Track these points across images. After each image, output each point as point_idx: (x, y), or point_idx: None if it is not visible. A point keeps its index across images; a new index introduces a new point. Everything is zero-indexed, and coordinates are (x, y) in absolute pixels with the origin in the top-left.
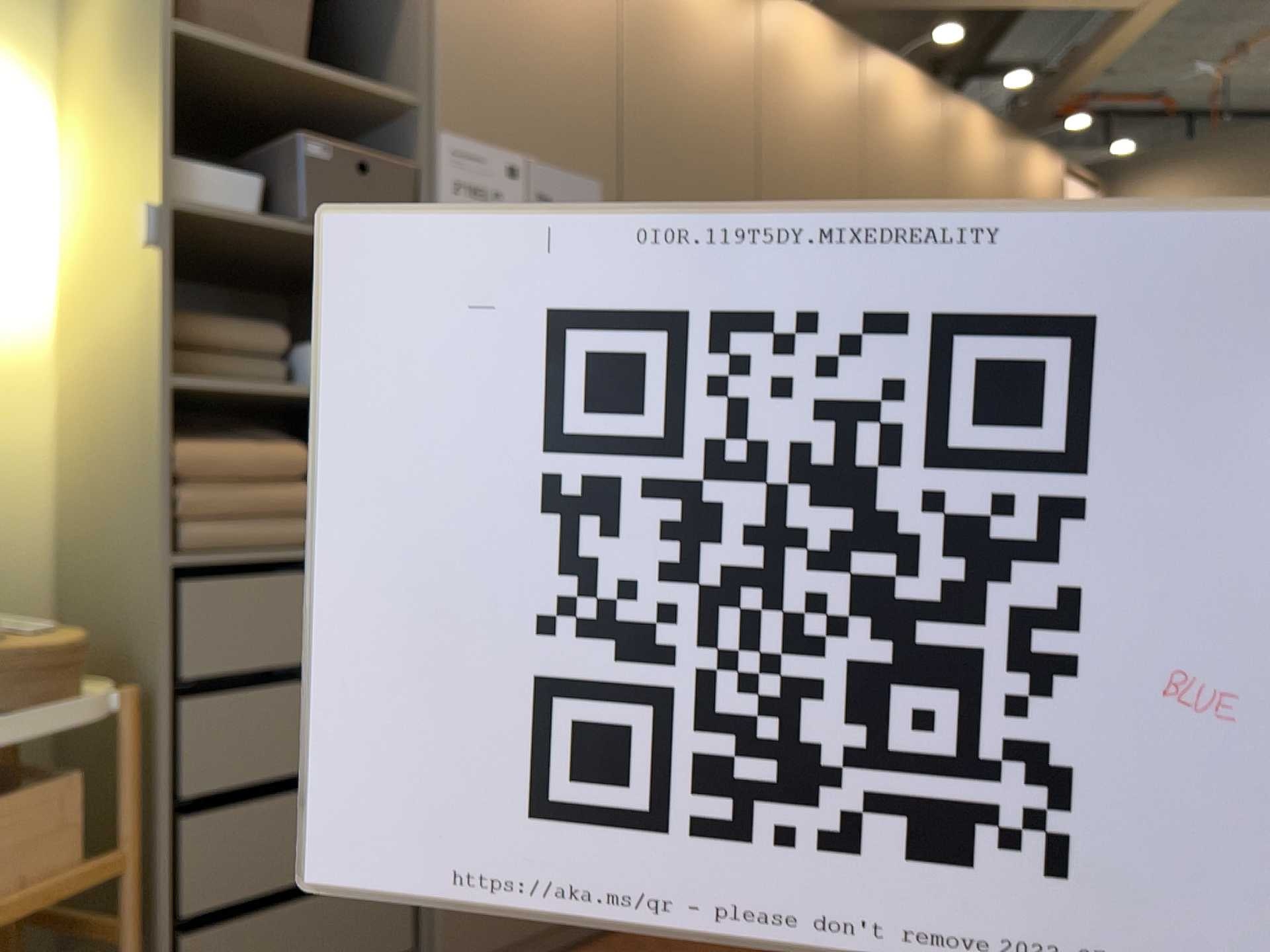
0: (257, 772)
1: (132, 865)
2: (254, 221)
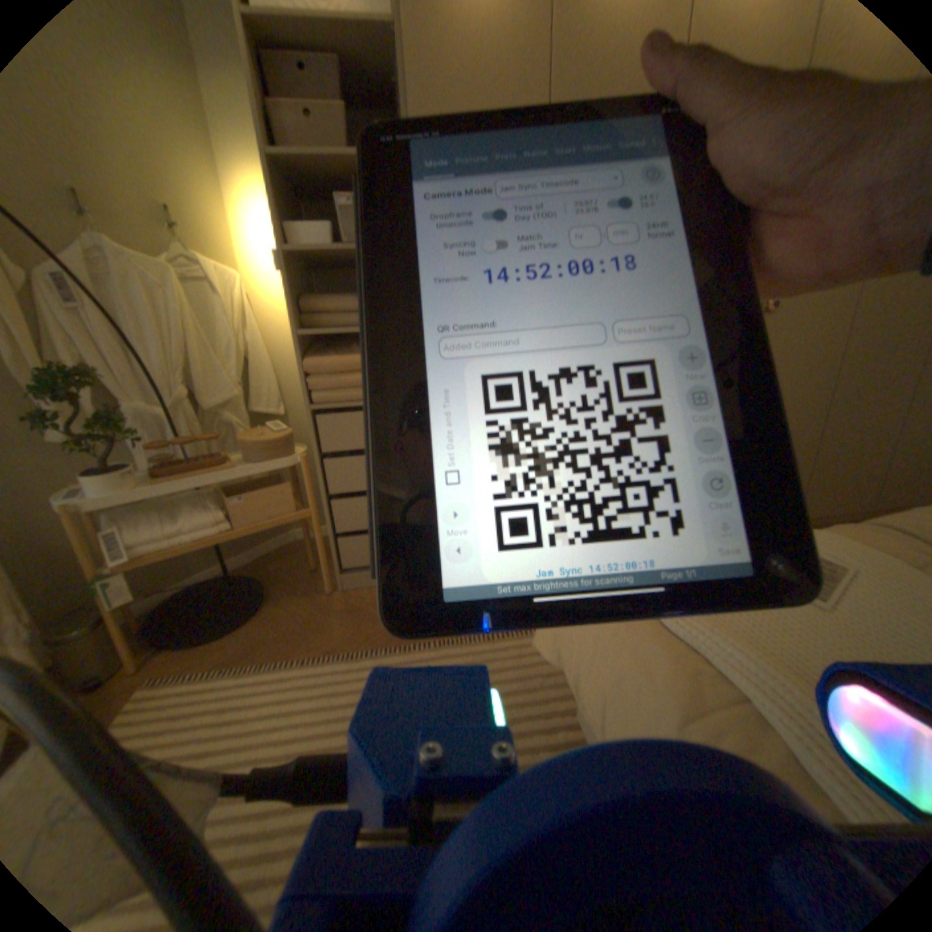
0: (358, 485)
1: (316, 511)
2: (327, 245)
